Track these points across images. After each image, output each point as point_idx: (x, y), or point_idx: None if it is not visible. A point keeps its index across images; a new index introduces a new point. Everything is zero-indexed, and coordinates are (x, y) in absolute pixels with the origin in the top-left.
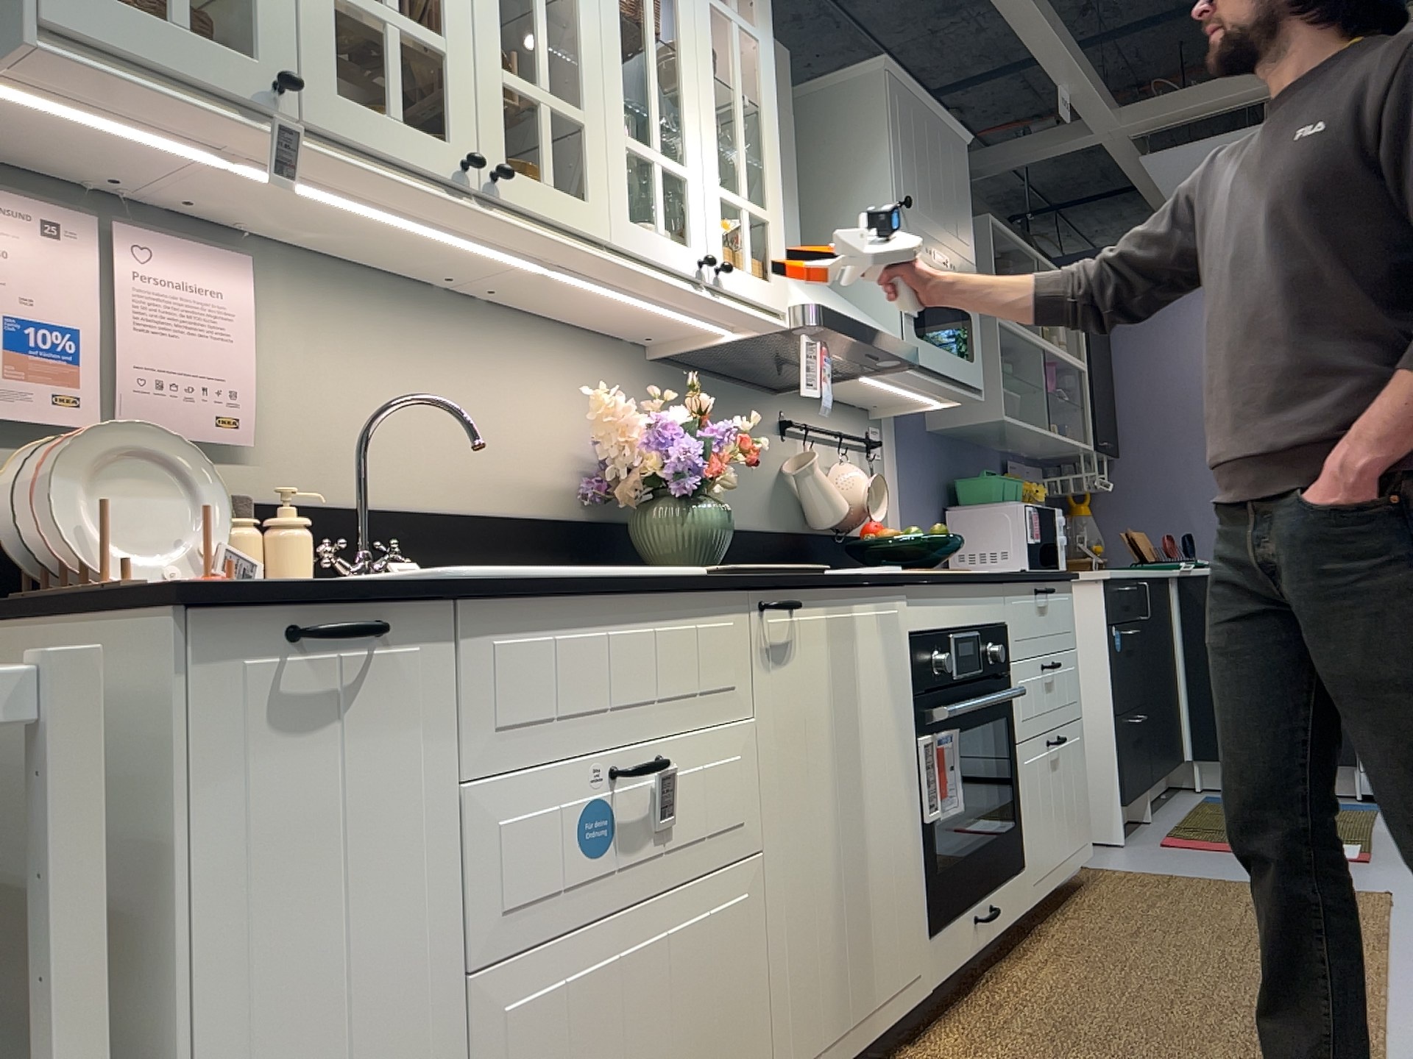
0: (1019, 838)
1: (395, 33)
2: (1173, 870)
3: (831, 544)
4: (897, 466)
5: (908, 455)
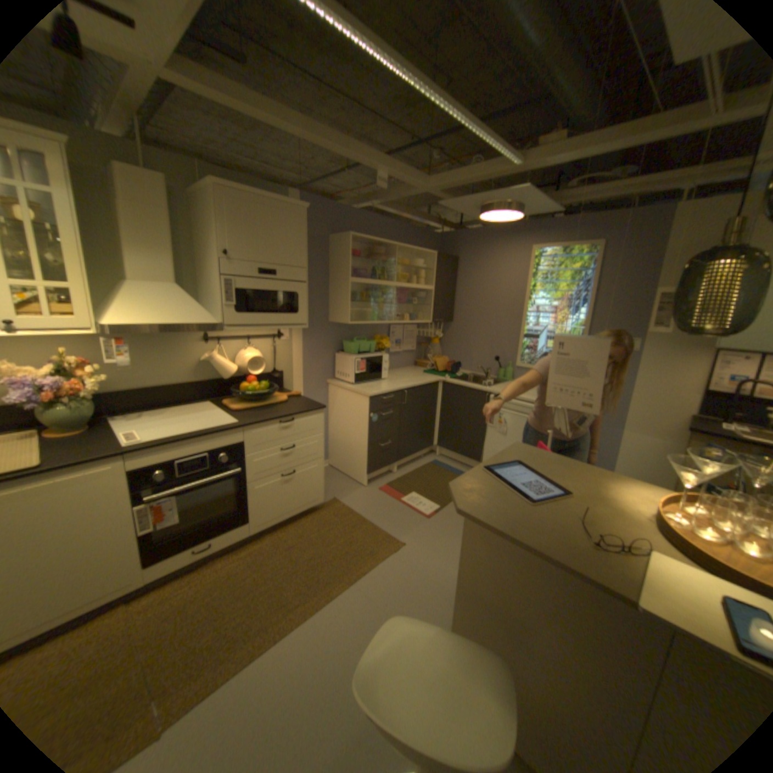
0: (244, 515)
1: None
2: (359, 508)
3: (222, 387)
4: (299, 341)
5: (309, 334)
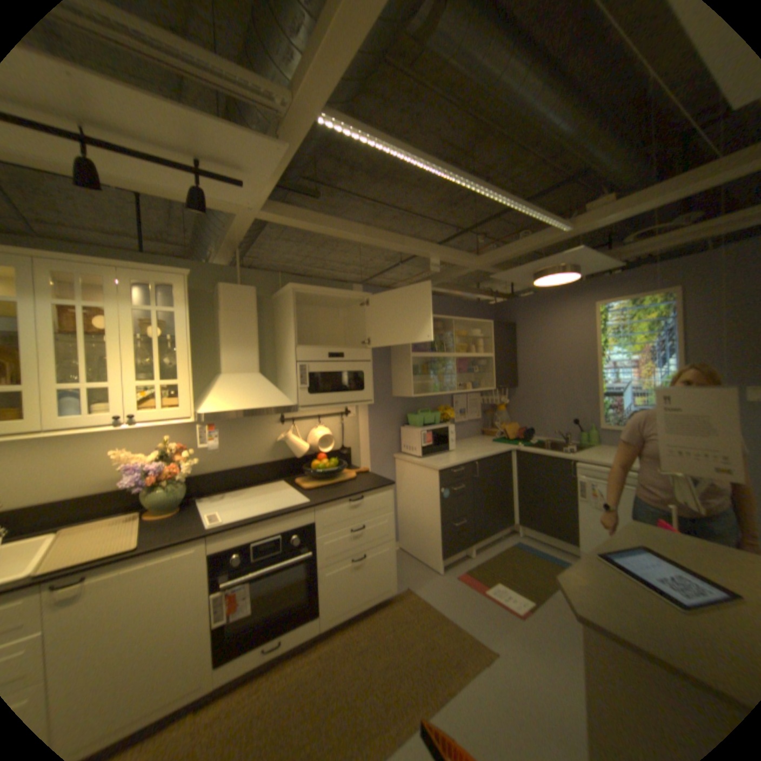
0: (313, 607)
1: None
2: (436, 602)
3: (294, 465)
4: (365, 416)
5: (374, 409)
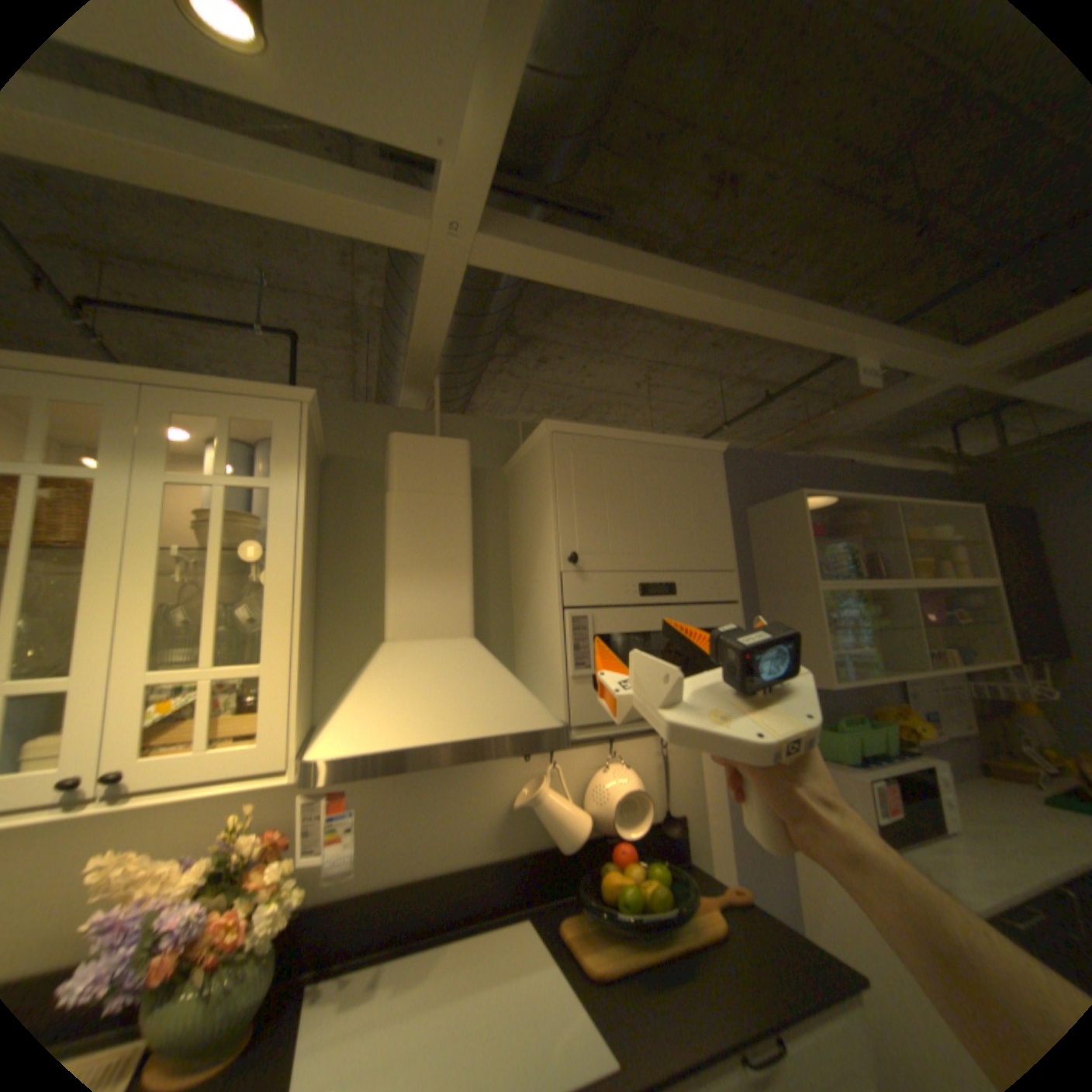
0: None
1: None
2: None
3: (556, 876)
4: None
5: None
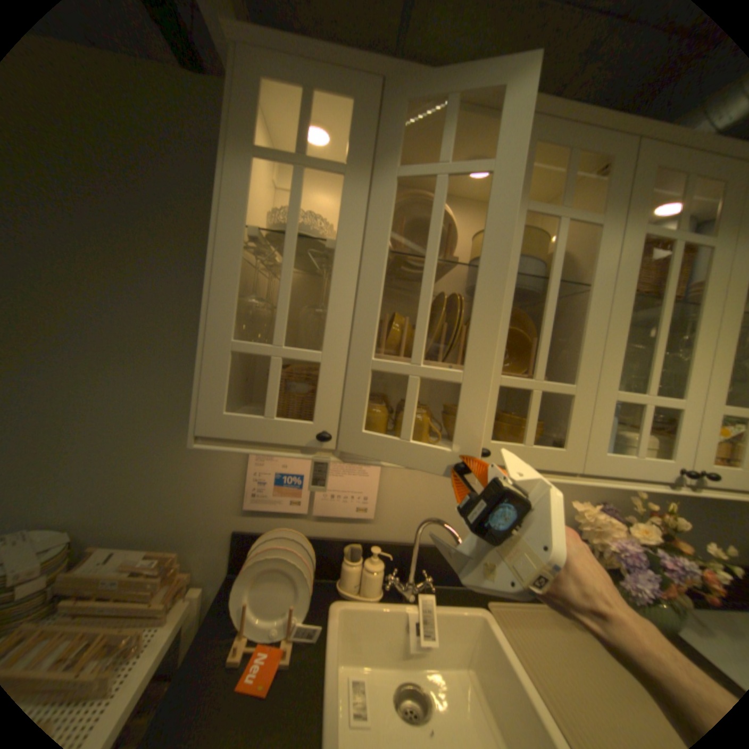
0: None
1: (415, 377)
2: None
3: None
4: None
5: None
